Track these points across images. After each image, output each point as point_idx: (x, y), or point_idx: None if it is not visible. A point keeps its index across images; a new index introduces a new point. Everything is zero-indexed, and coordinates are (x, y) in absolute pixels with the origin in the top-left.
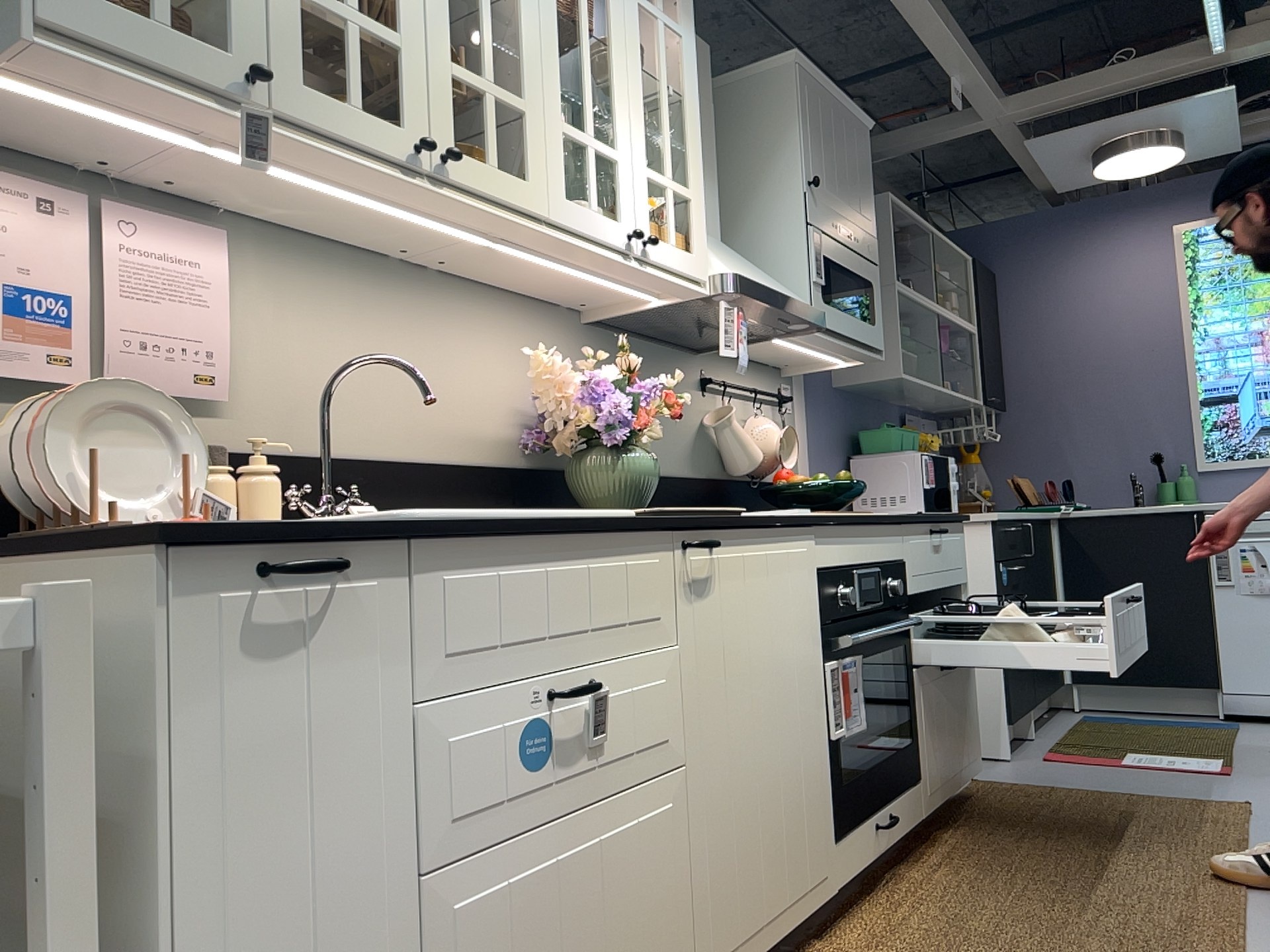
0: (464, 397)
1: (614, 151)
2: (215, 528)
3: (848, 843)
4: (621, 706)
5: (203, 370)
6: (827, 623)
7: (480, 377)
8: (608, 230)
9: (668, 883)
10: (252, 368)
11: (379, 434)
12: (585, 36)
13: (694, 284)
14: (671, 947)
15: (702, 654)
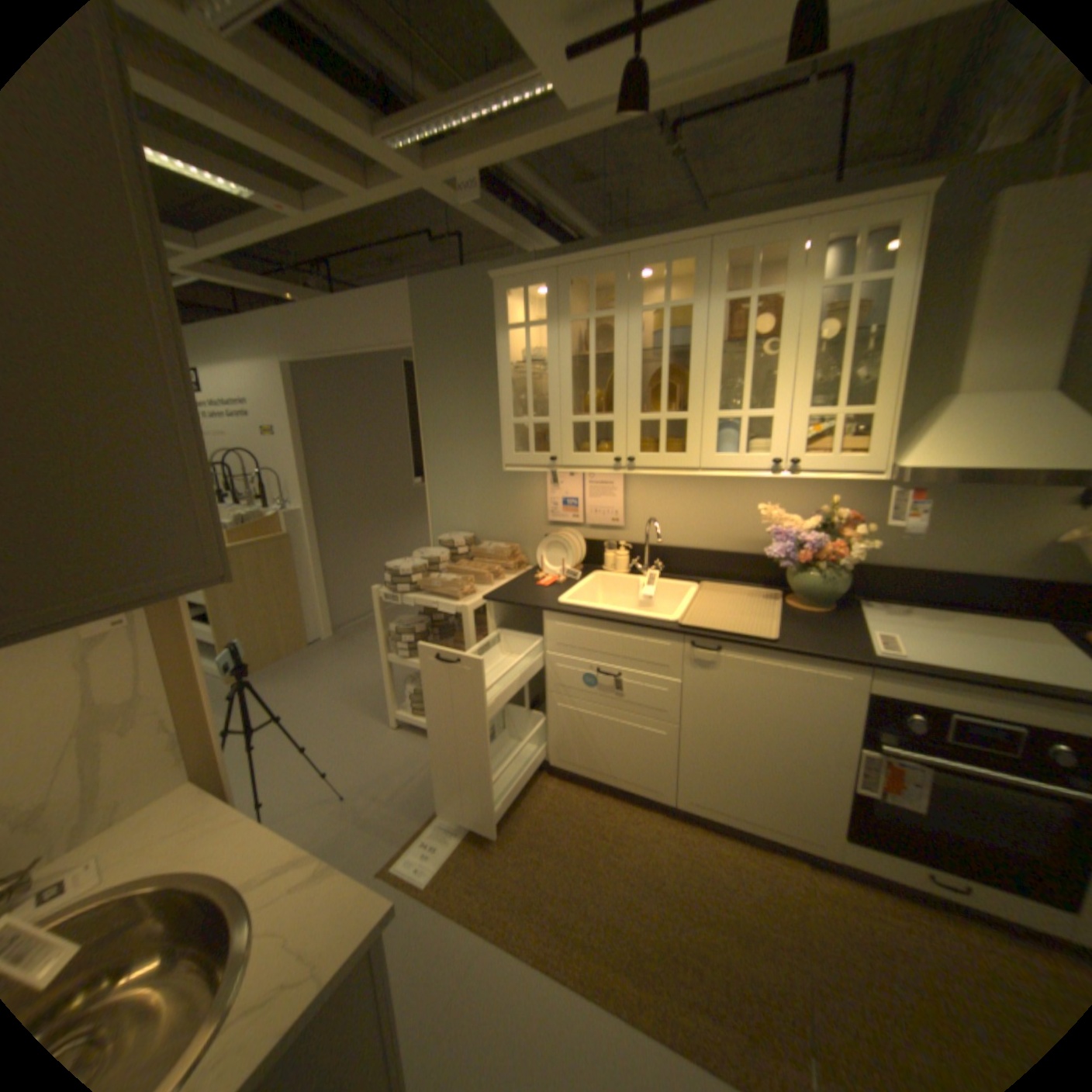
0: (747, 521)
1: (768, 412)
2: (495, 600)
3: (870, 856)
4: (637, 689)
5: (614, 518)
6: (878, 731)
7: (750, 514)
8: (754, 463)
9: (661, 759)
10: (635, 515)
11: (691, 538)
12: (754, 345)
13: (866, 476)
14: (660, 779)
15: (701, 692)
